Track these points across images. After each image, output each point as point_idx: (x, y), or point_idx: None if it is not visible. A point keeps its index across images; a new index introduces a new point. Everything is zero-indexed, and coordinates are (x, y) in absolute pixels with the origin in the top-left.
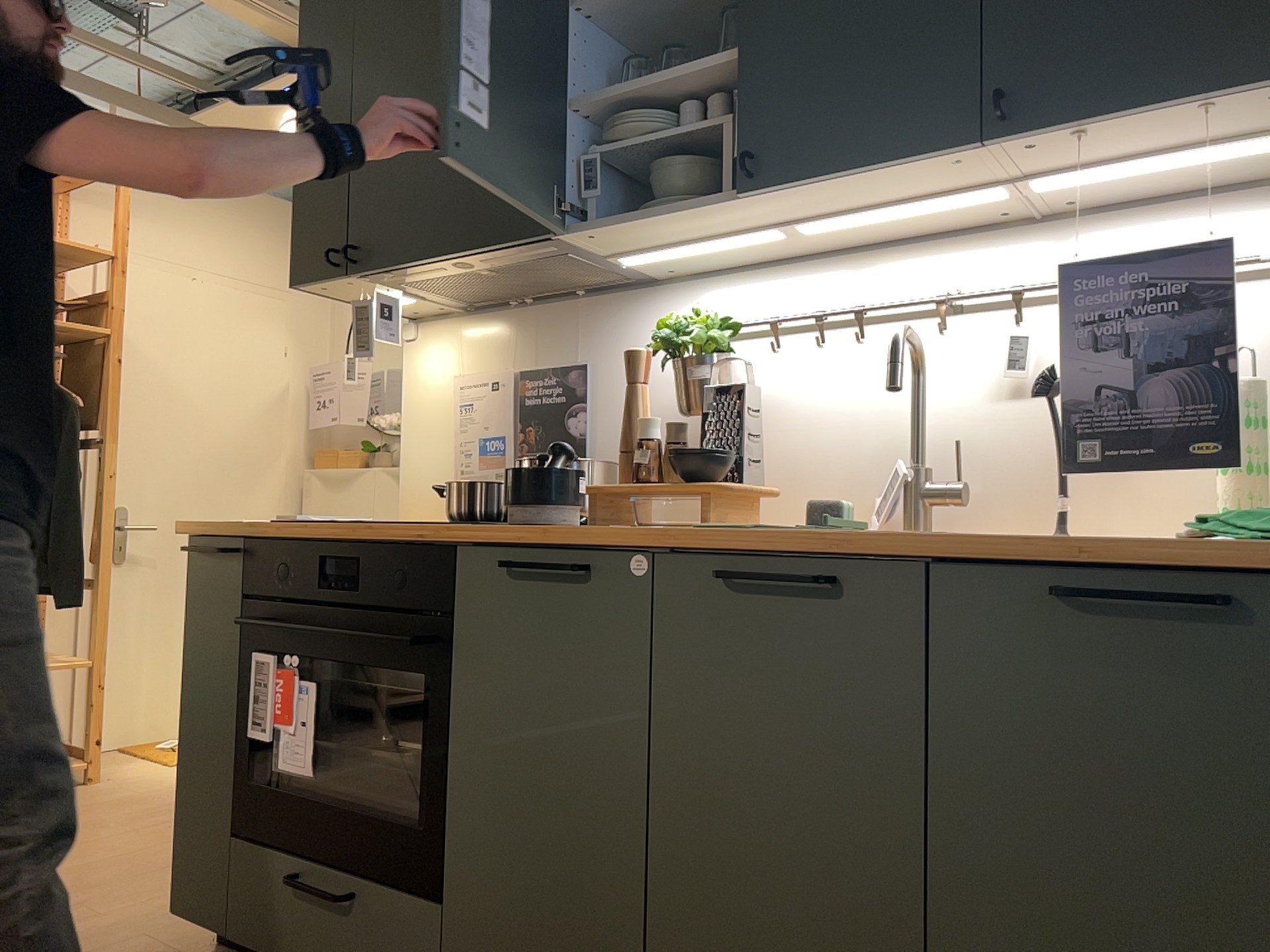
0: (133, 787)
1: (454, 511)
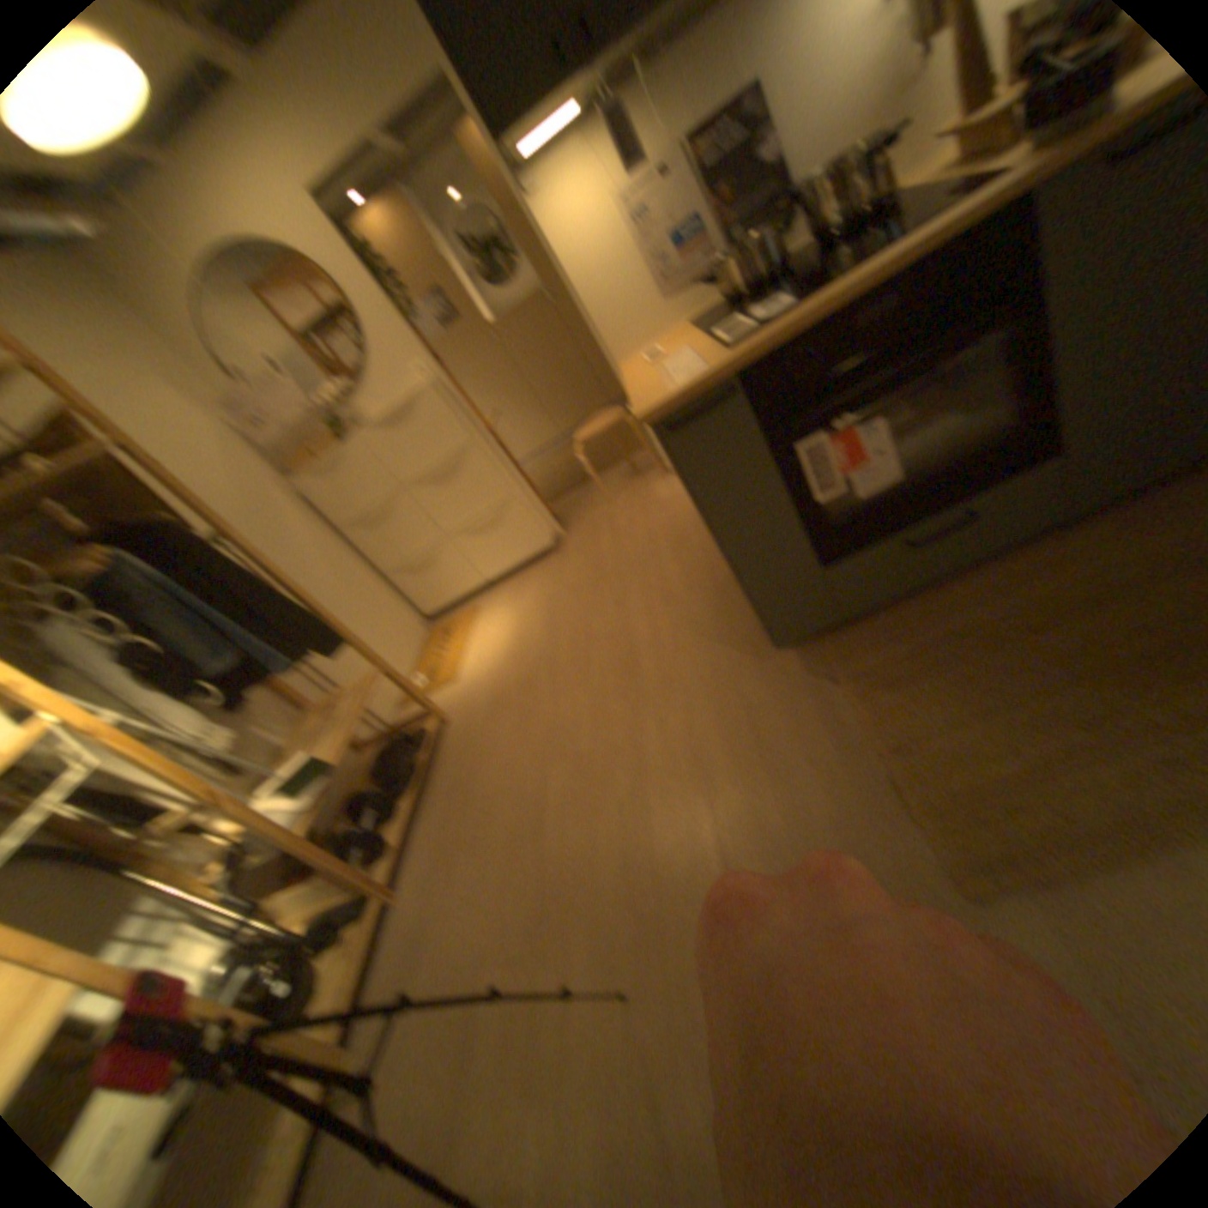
0: (478, 698)
1: (755, 276)
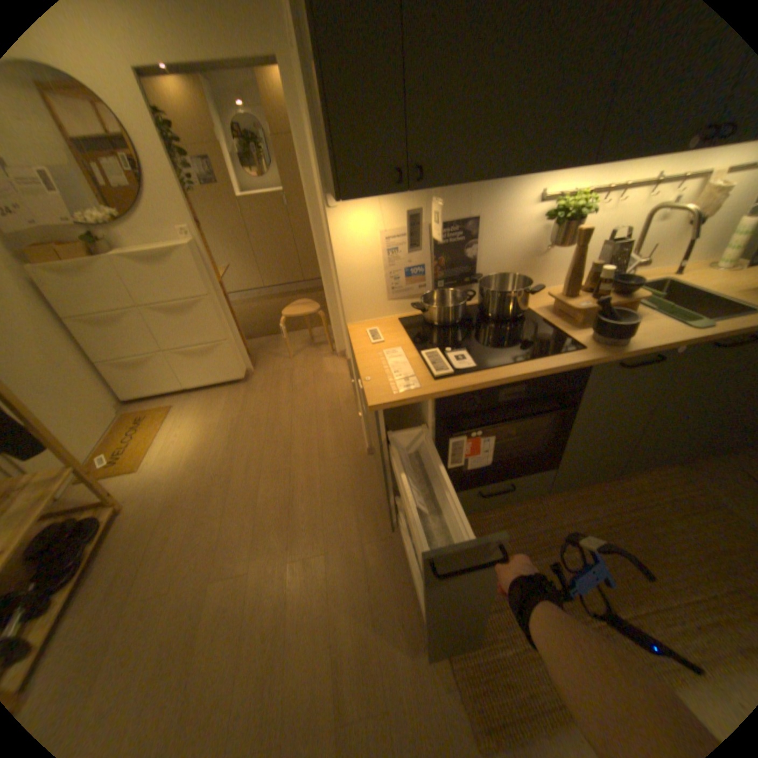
0: (151, 496)
1: (445, 320)
